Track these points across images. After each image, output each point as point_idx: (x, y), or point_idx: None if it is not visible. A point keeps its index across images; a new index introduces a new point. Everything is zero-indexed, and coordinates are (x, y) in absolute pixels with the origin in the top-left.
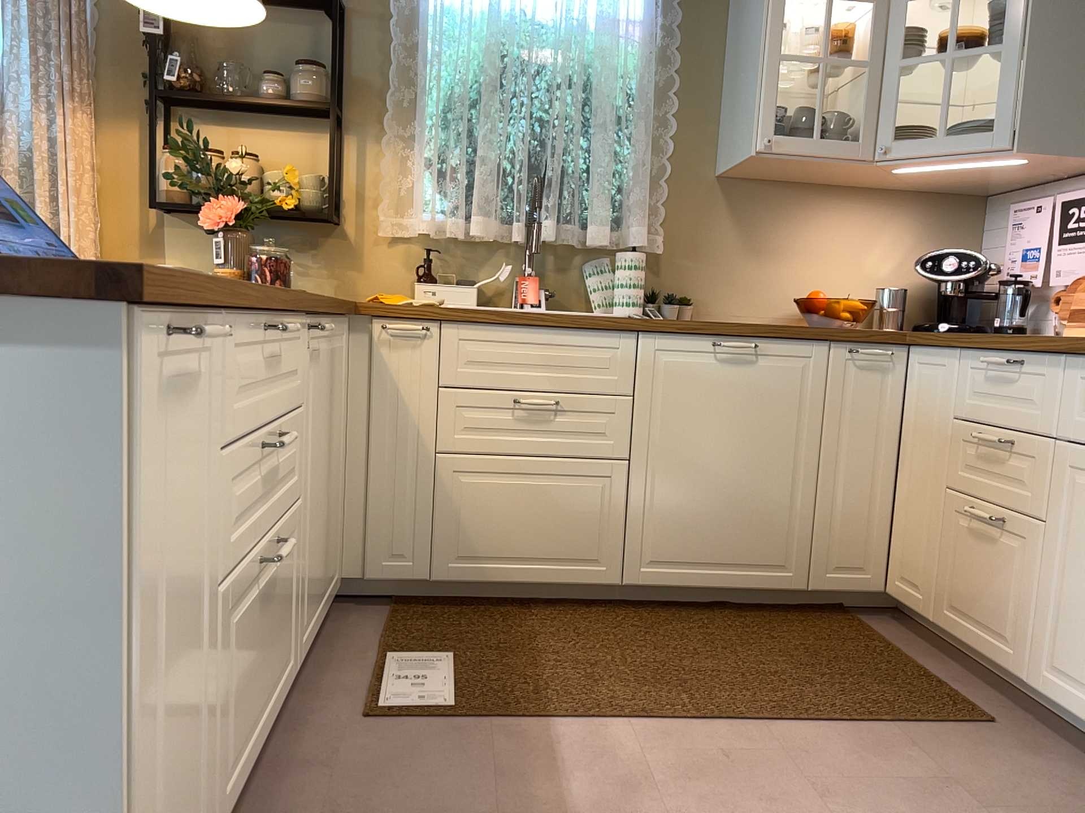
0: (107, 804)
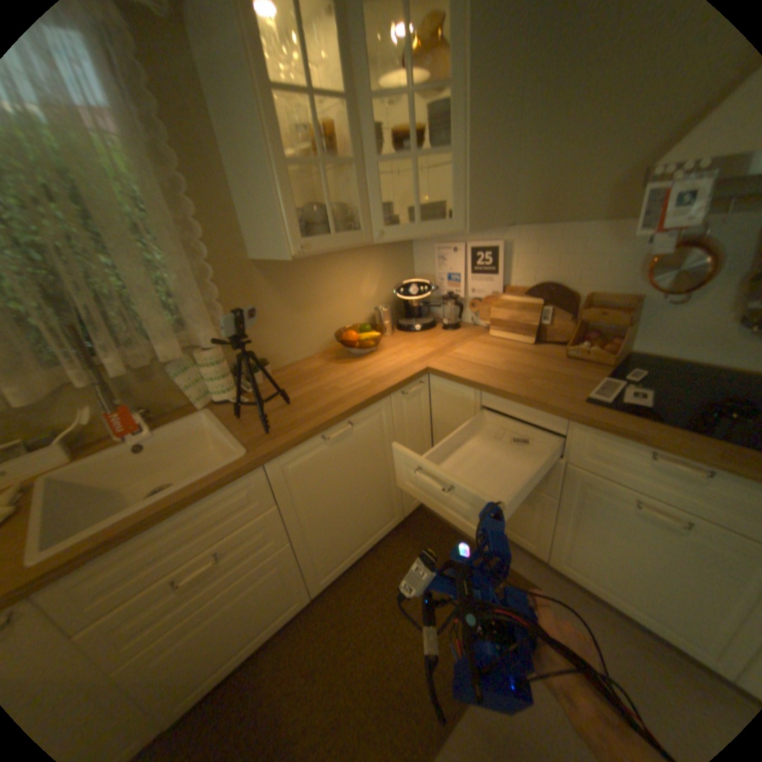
0: None
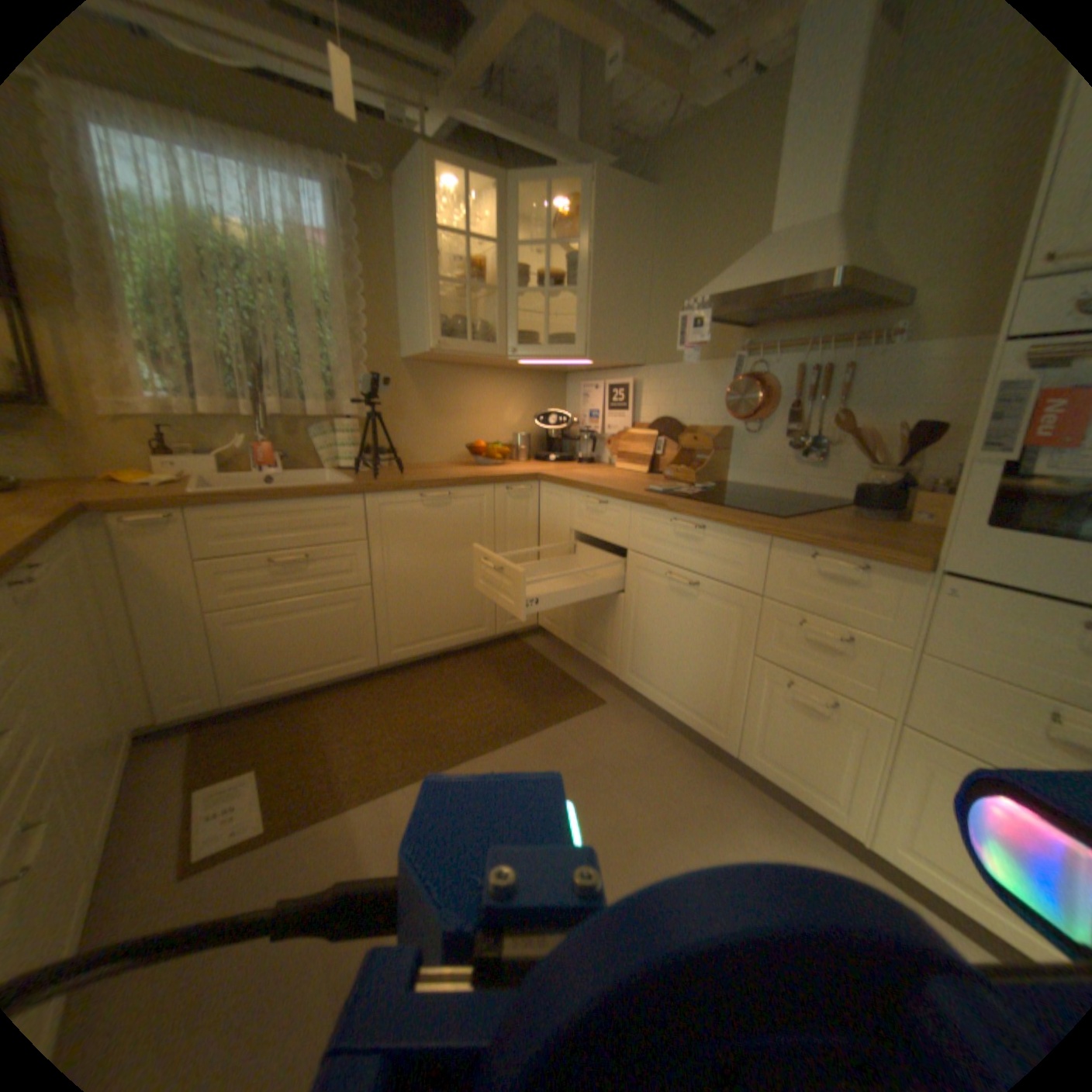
0: None
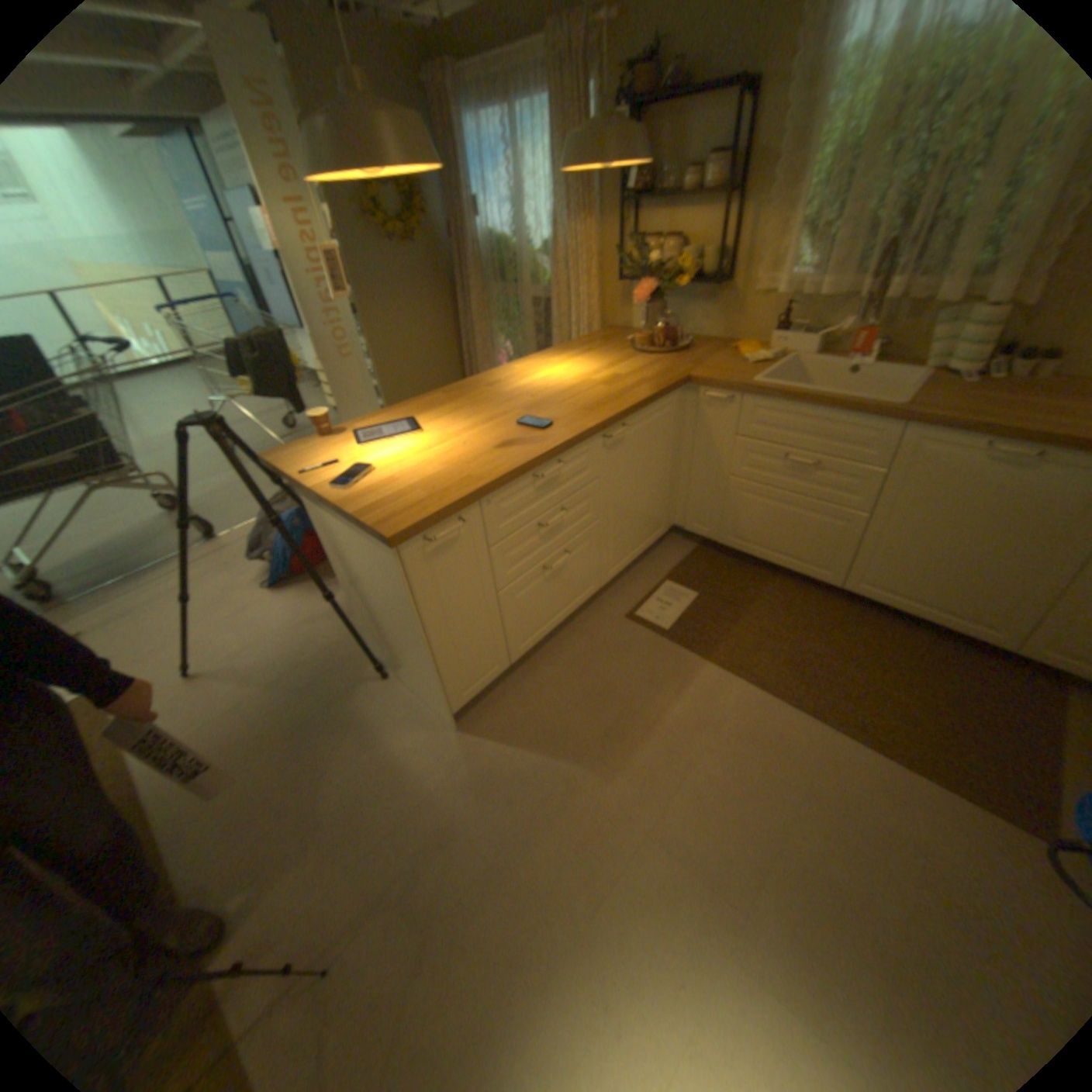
0: (436, 667)
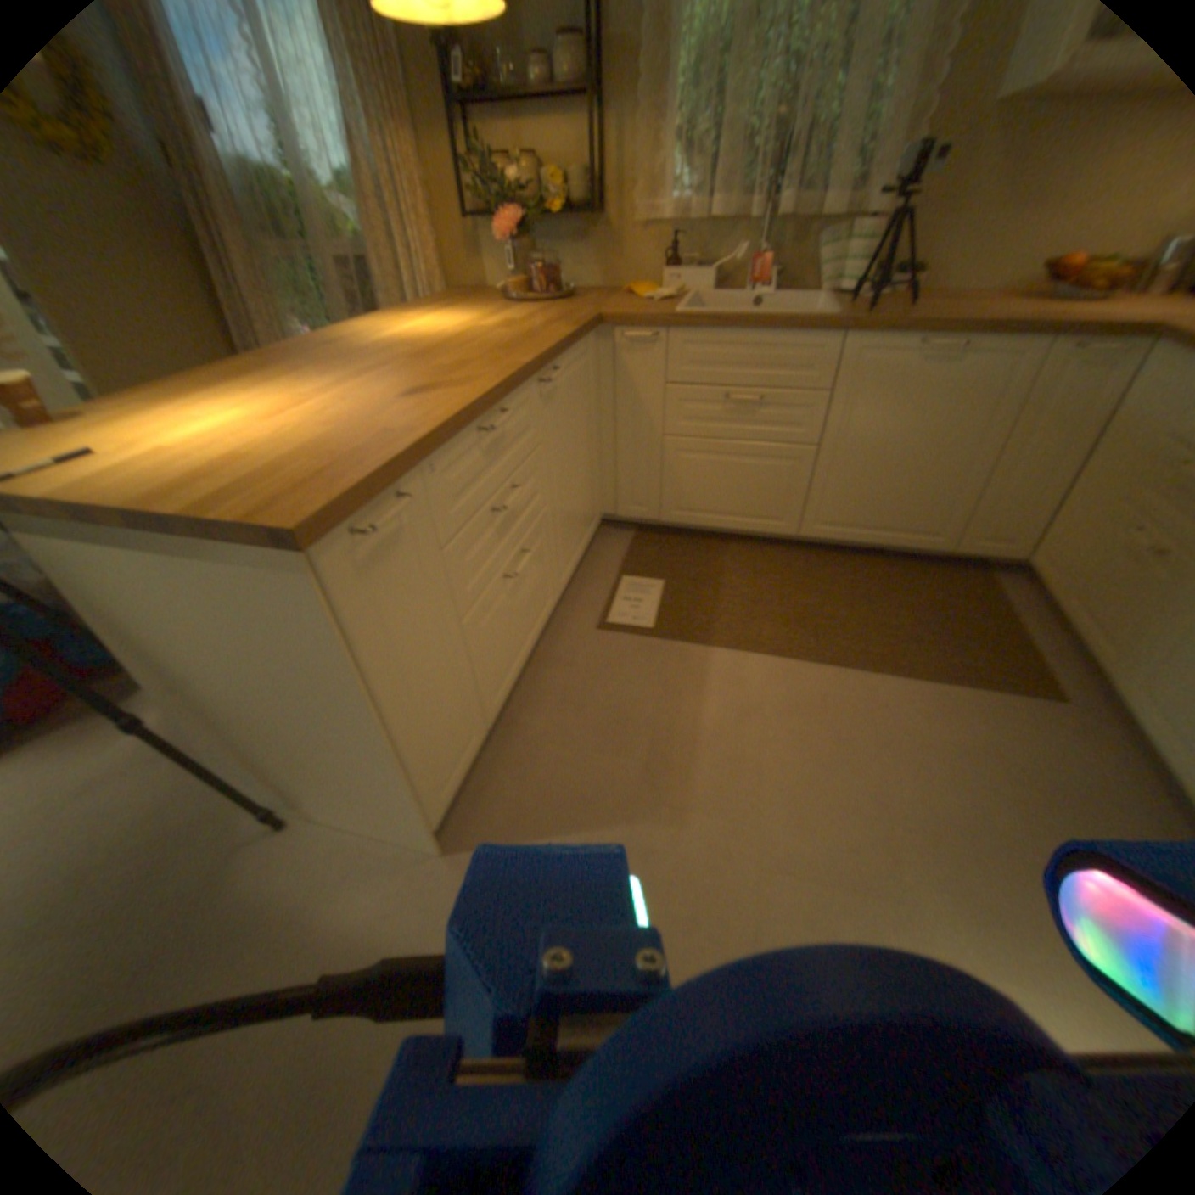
0: (397, 765)
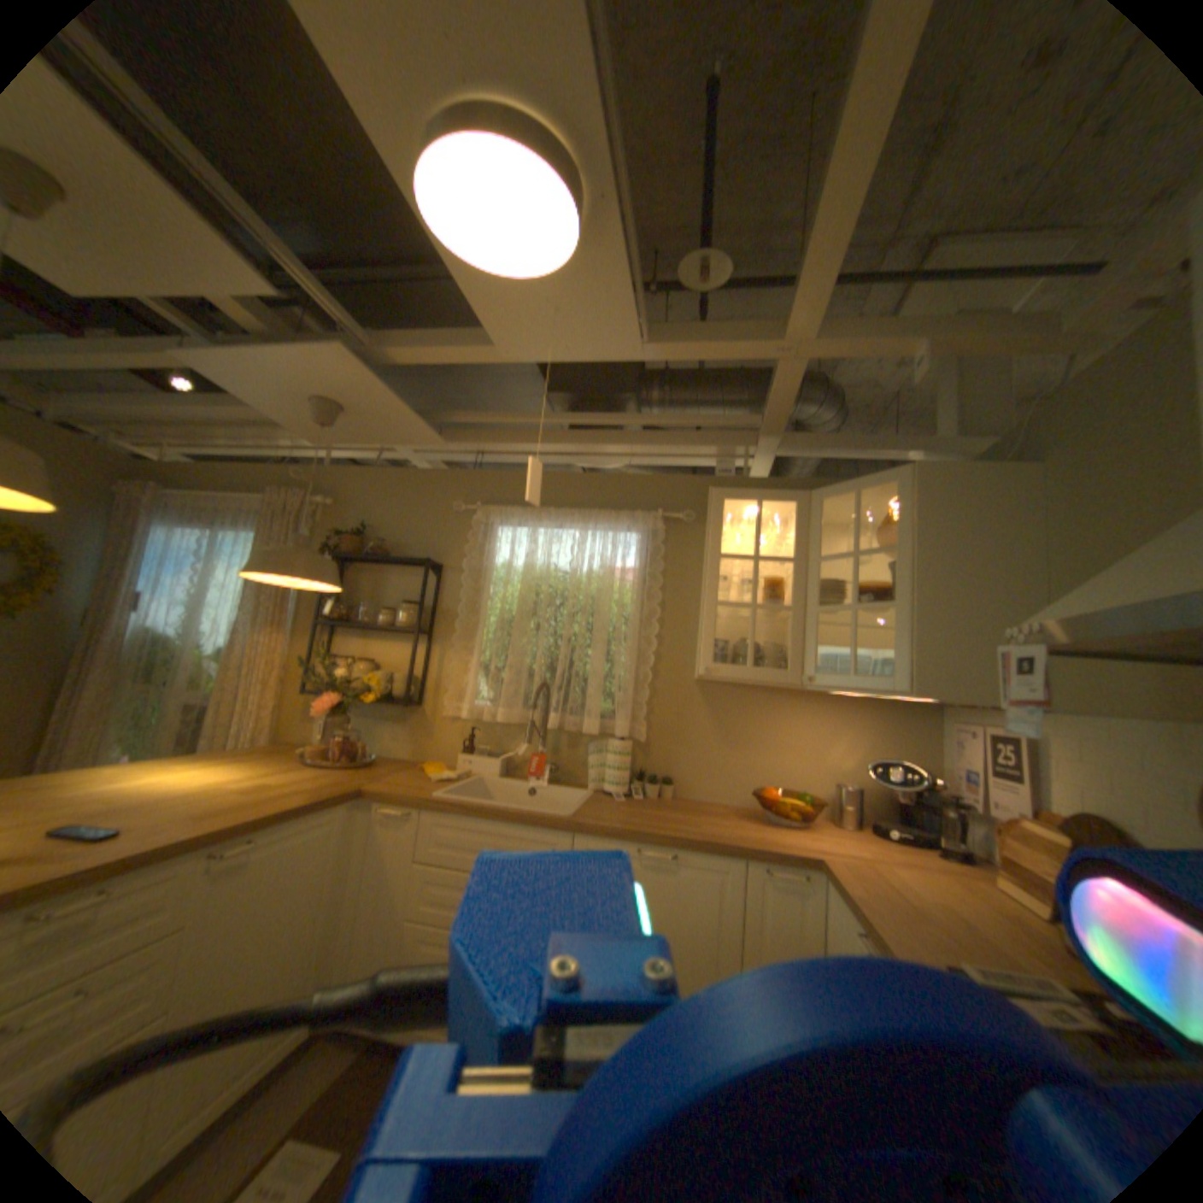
0: None
